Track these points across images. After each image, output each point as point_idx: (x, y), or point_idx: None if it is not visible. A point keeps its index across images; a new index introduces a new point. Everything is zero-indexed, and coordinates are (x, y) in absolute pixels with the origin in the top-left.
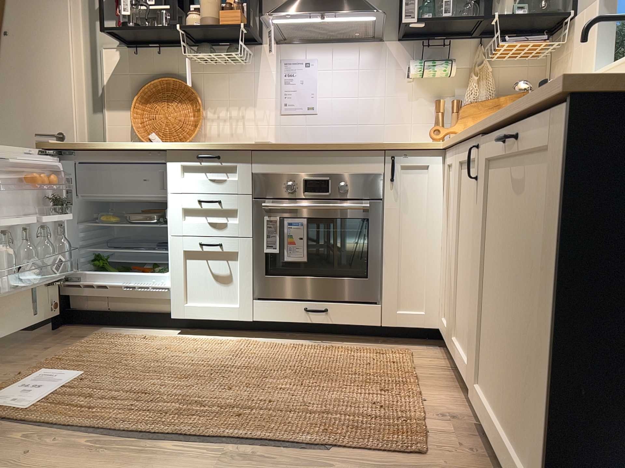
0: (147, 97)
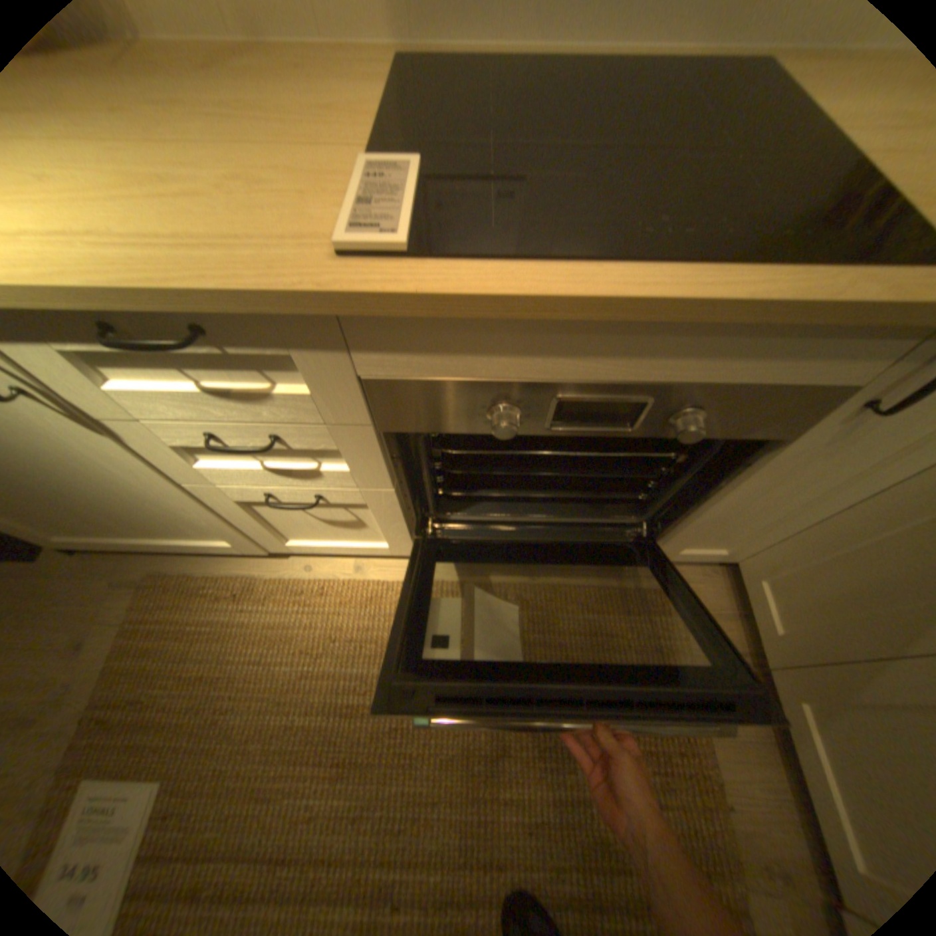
0: None
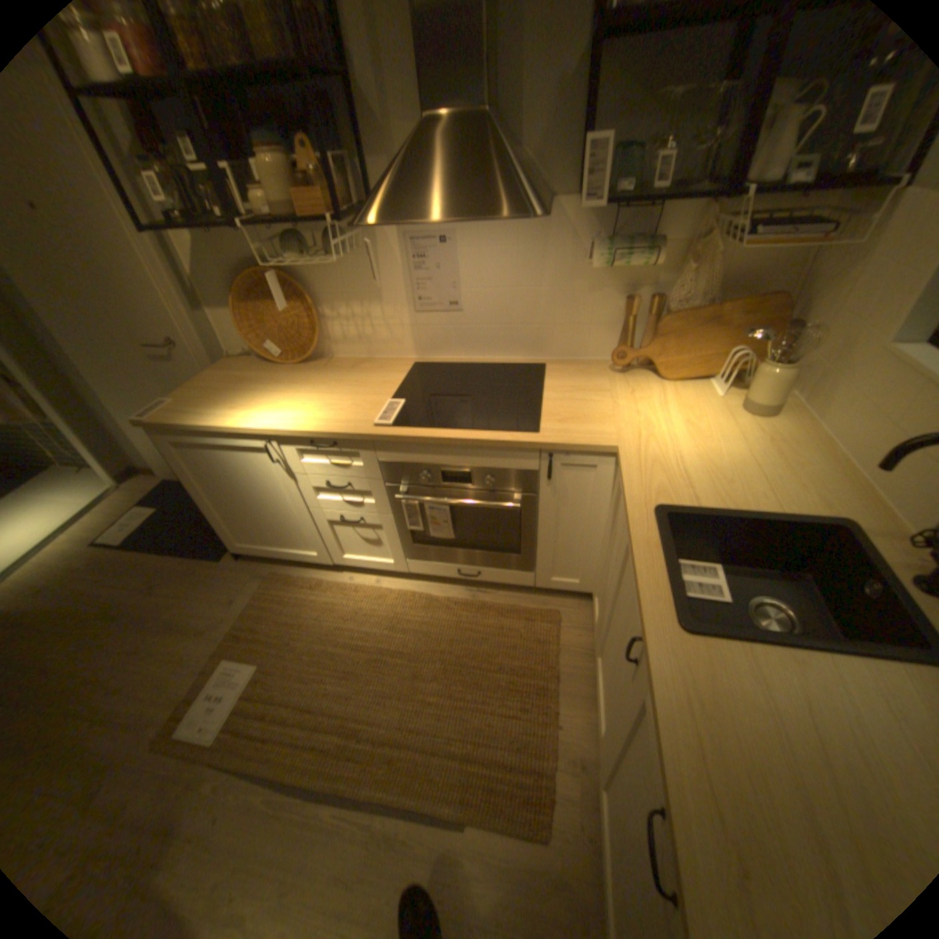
0: (245, 291)
